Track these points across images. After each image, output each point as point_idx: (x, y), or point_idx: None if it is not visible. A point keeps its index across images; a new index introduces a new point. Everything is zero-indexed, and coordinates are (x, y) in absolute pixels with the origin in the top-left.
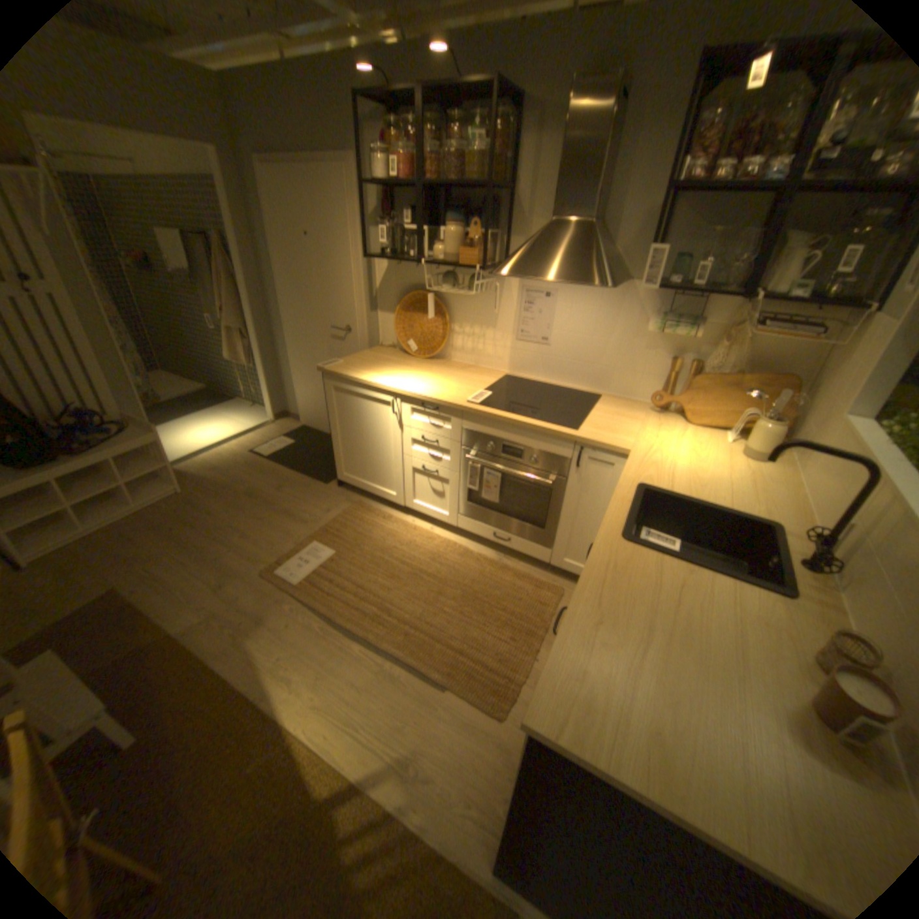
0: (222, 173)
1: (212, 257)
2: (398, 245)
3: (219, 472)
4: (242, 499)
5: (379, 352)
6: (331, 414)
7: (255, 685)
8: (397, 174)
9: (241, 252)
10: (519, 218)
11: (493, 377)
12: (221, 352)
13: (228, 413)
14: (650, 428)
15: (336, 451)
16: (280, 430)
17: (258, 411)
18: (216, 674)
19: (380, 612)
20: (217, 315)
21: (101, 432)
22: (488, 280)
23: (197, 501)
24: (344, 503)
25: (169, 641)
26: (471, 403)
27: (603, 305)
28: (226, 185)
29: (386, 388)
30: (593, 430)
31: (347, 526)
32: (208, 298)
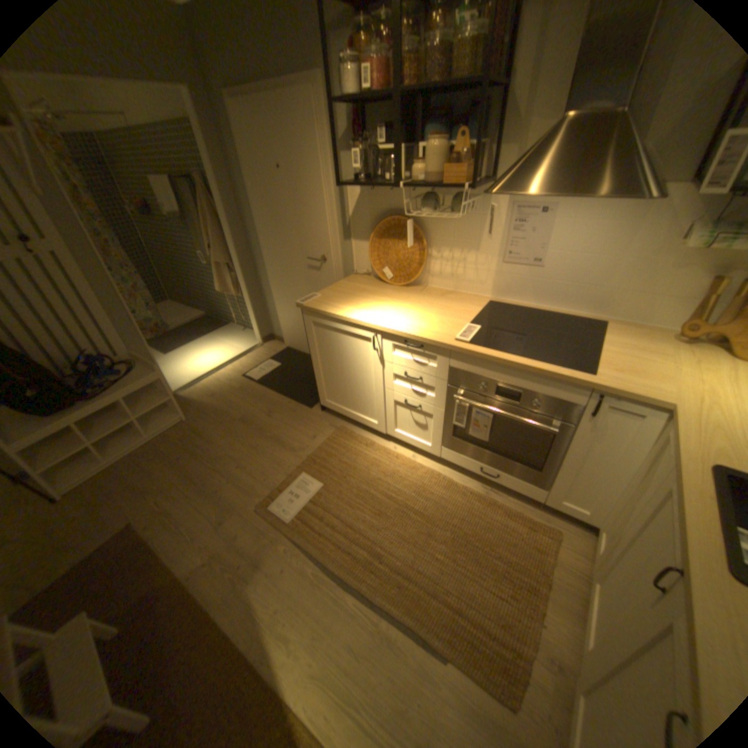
0: (198, 114)
1: (197, 198)
2: (371, 167)
3: (218, 398)
4: (237, 426)
5: (354, 281)
6: (312, 346)
7: (254, 643)
8: (368, 87)
9: (221, 191)
10: (514, 120)
11: (476, 303)
12: (213, 285)
13: (224, 338)
14: (687, 367)
15: (318, 379)
16: (268, 352)
17: (249, 334)
18: (217, 627)
19: (370, 557)
20: (207, 251)
21: (113, 373)
22: (472, 198)
23: (199, 428)
24: (328, 428)
25: (175, 585)
26: (460, 341)
27: (618, 217)
28: (203, 125)
29: (366, 325)
30: (616, 373)
31: (332, 455)
32: (199, 236)
